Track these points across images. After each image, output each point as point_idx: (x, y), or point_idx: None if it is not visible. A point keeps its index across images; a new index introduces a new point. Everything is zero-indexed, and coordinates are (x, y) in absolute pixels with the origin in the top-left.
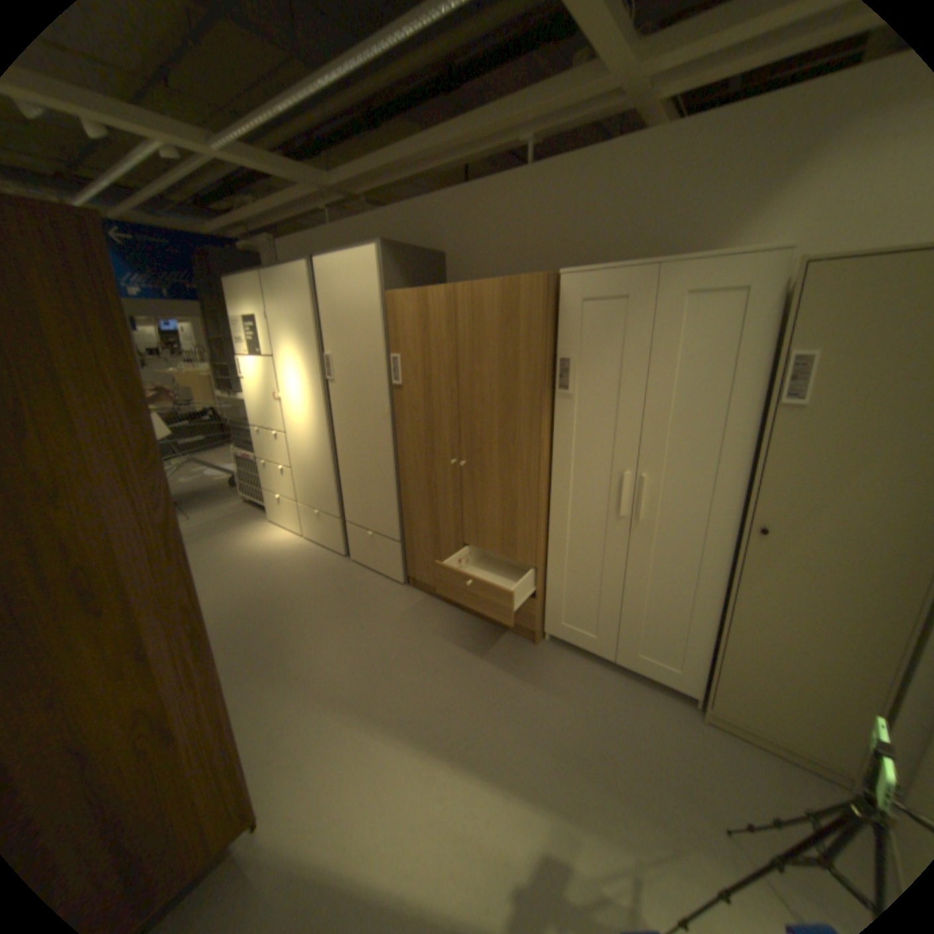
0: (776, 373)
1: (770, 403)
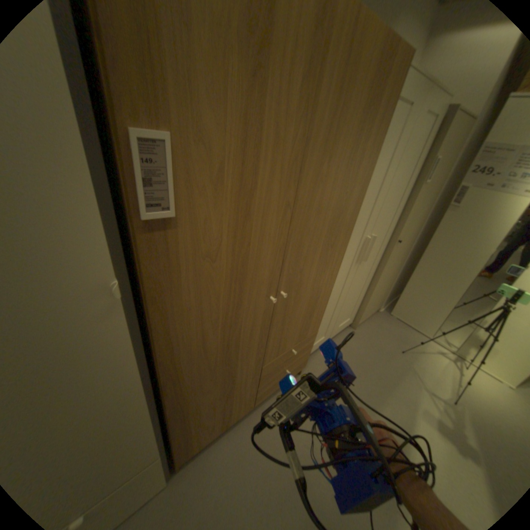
0: (423, 167)
1: (416, 182)
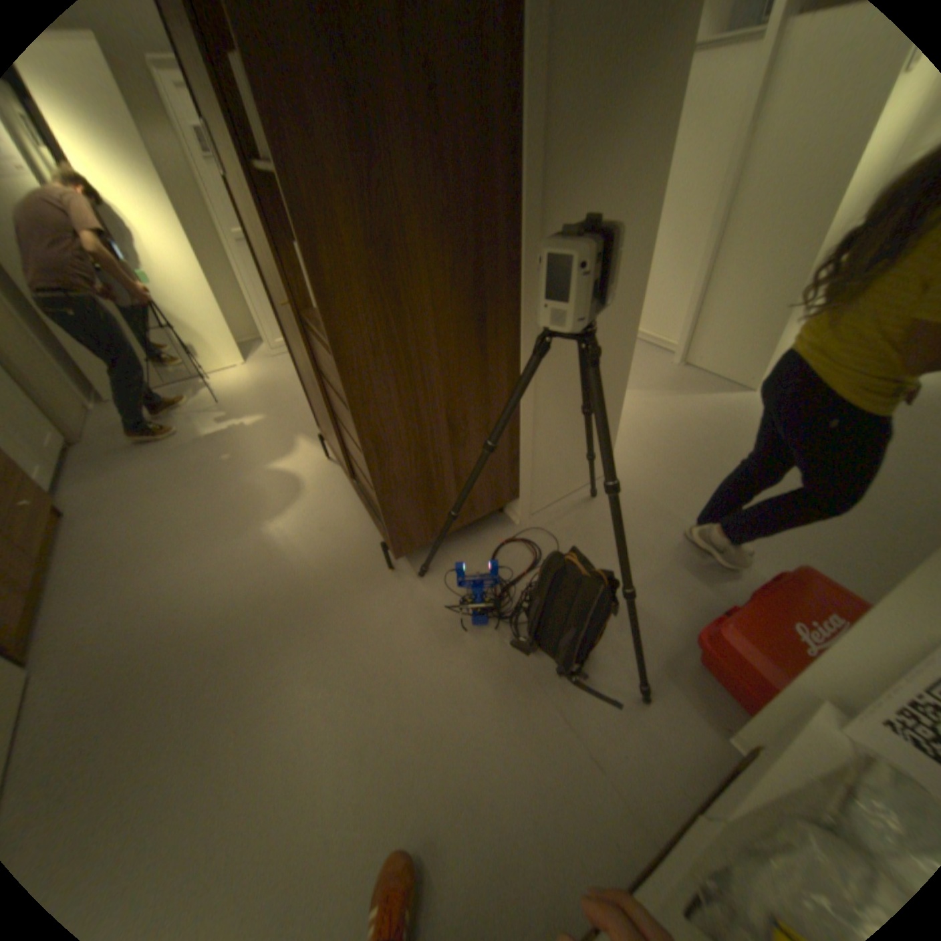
0: None
1: None
